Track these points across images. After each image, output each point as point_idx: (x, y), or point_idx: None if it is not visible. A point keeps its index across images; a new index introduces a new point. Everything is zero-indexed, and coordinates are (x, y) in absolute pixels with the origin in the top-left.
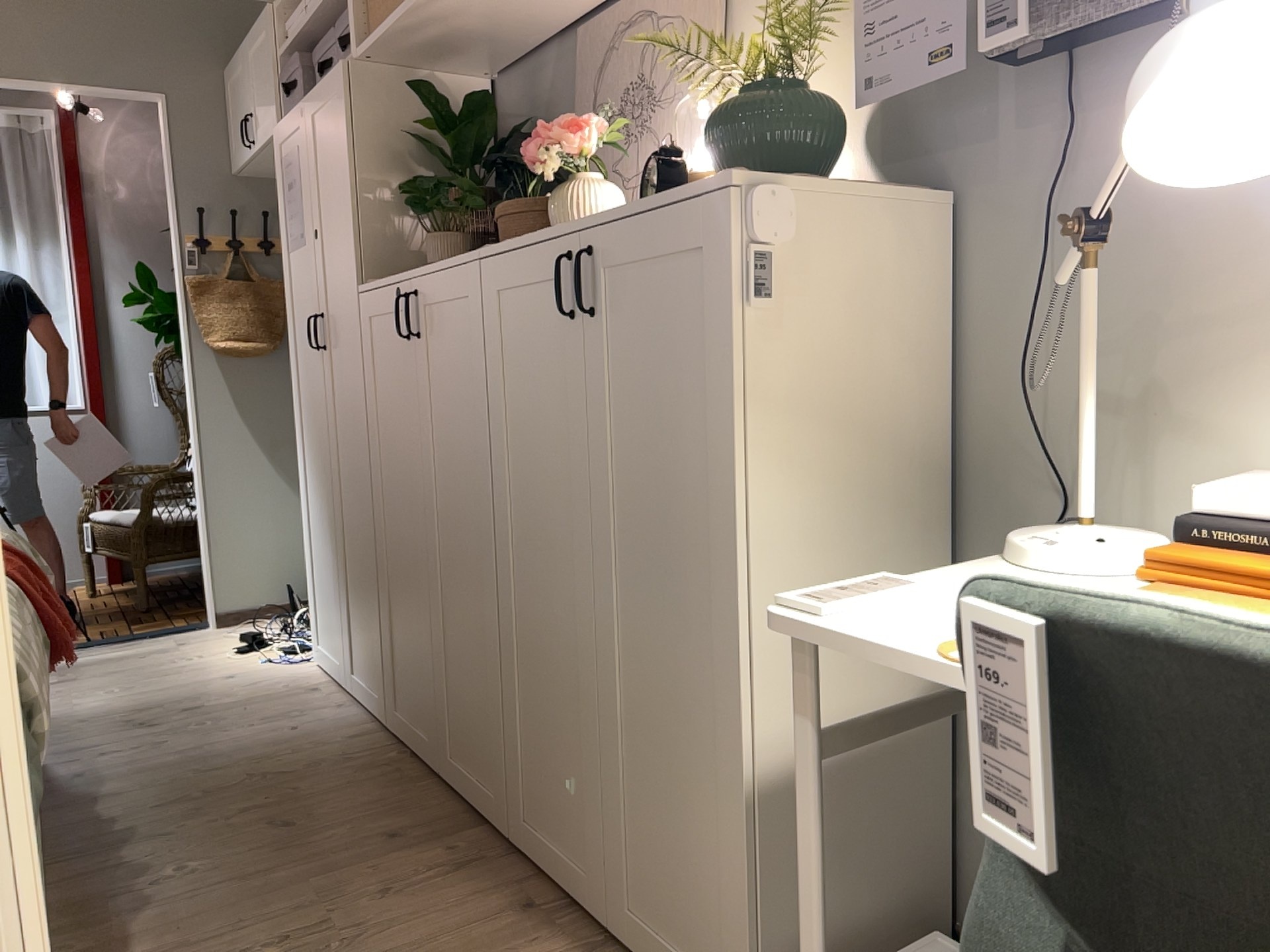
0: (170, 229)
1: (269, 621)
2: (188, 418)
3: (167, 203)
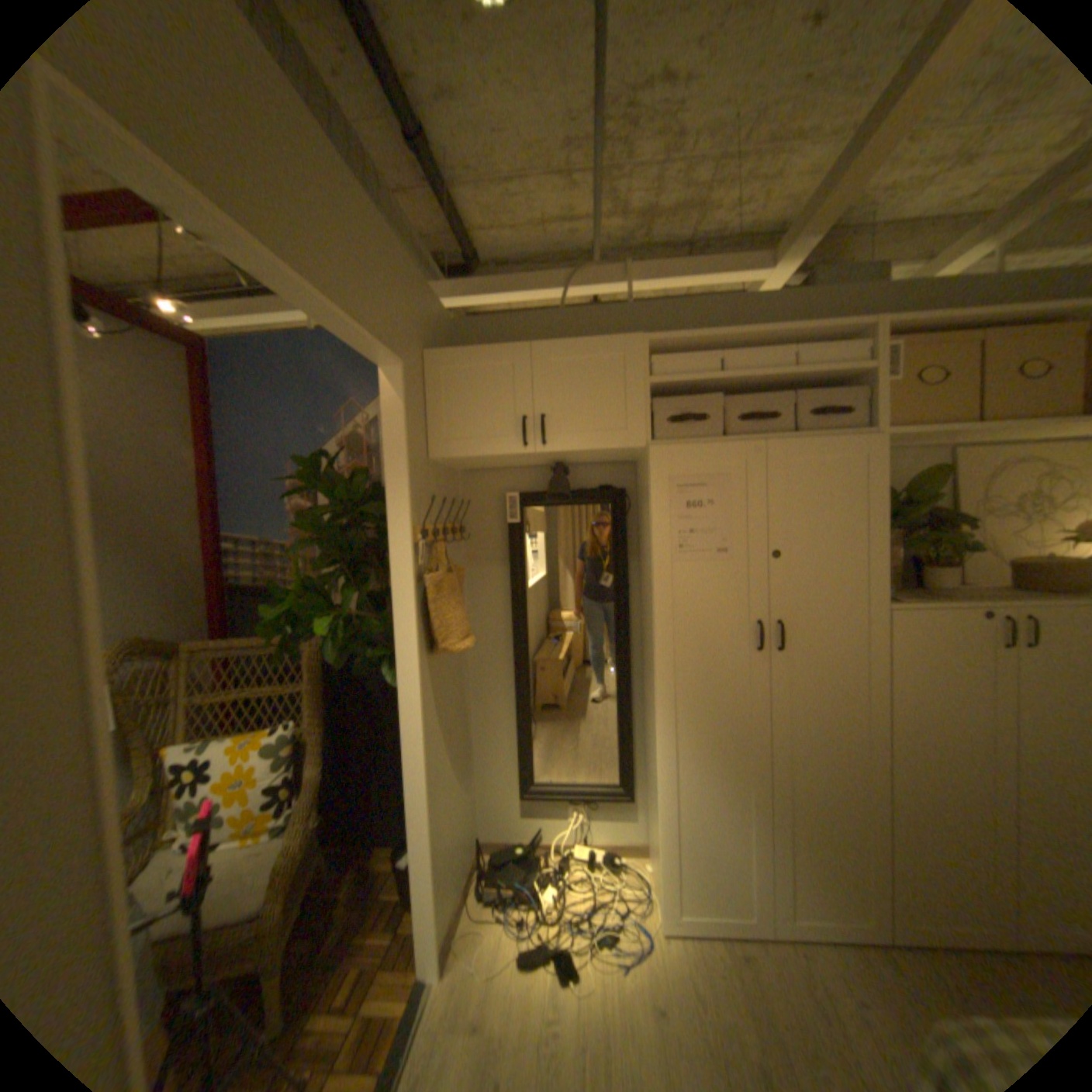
0: (391, 518)
1: (469, 932)
2: (405, 743)
3: (389, 487)
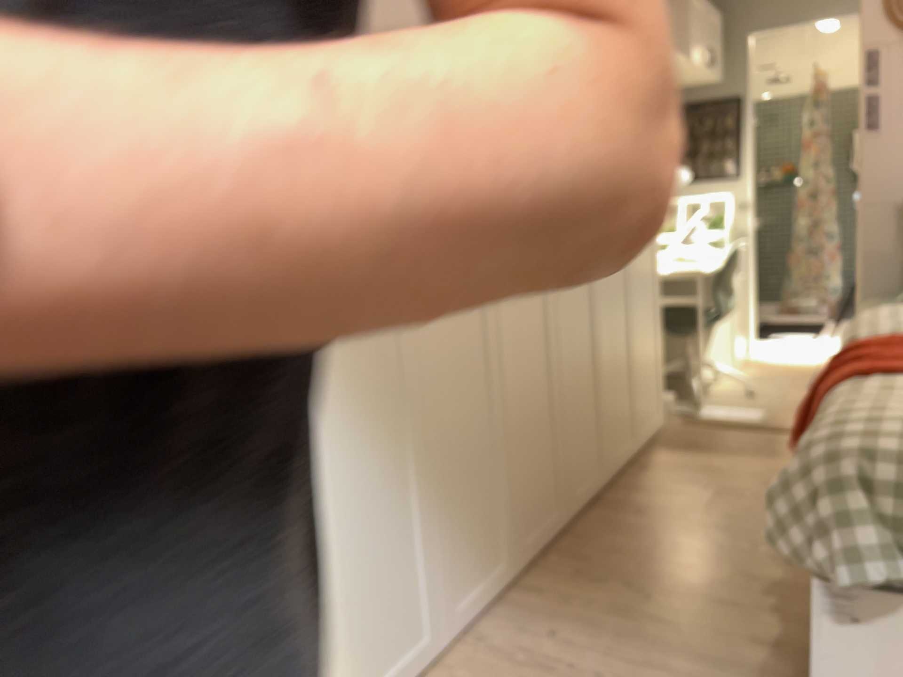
0: None
1: None
2: None
3: None
